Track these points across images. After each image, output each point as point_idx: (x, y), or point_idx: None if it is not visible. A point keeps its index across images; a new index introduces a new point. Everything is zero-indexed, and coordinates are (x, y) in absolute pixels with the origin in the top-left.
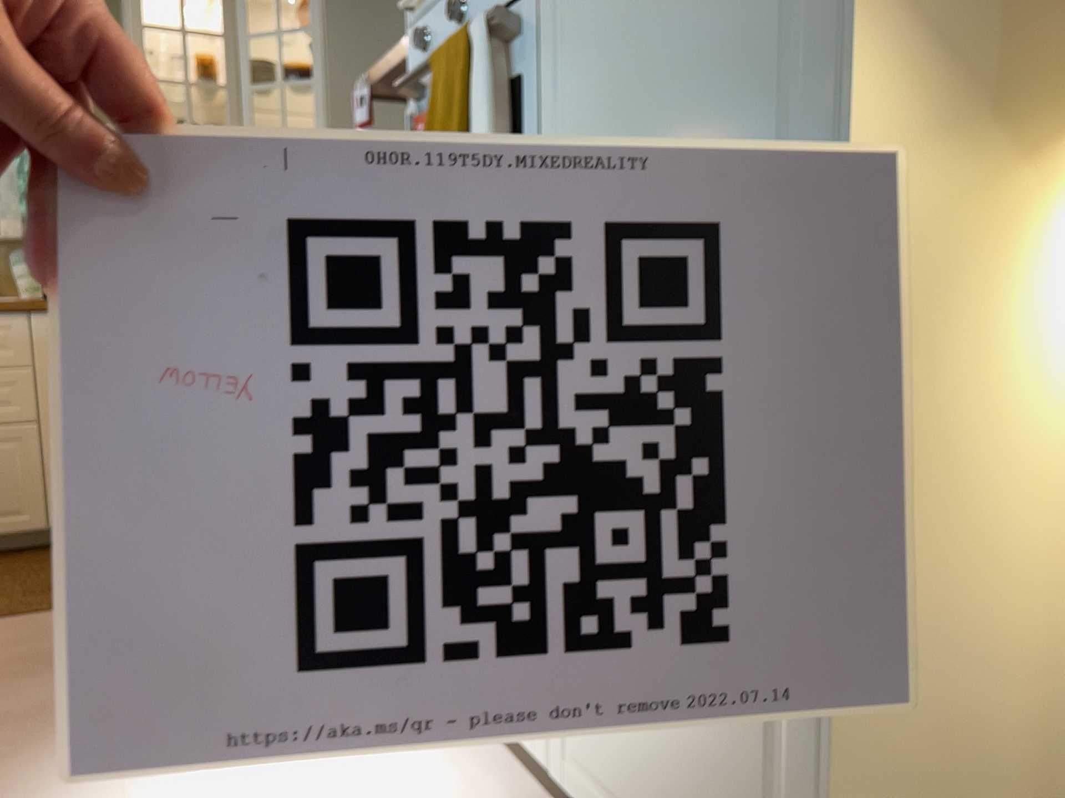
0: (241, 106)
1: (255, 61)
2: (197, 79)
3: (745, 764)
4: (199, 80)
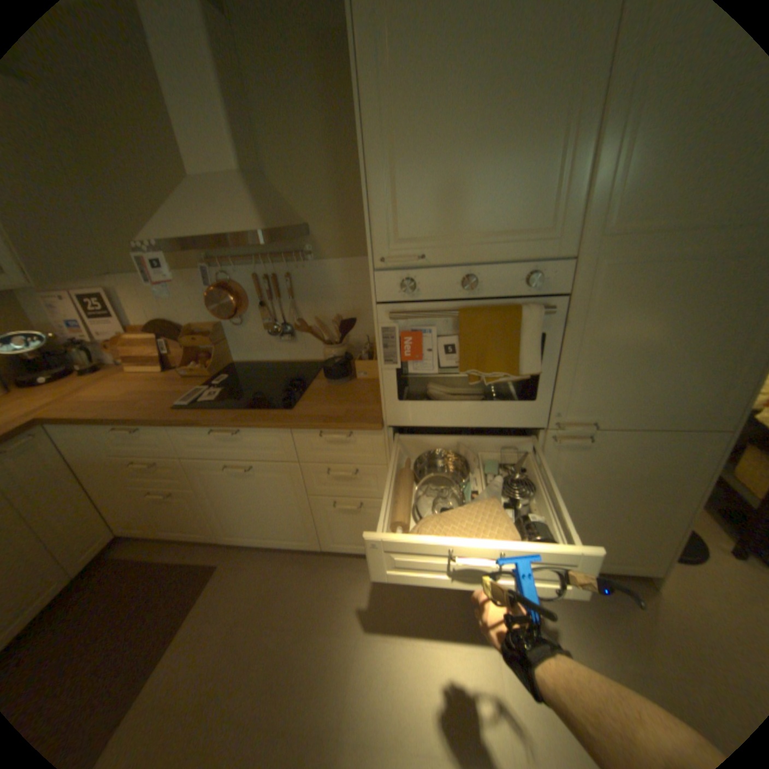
0: None
1: None
2: None
3: (646, 534)
4: None
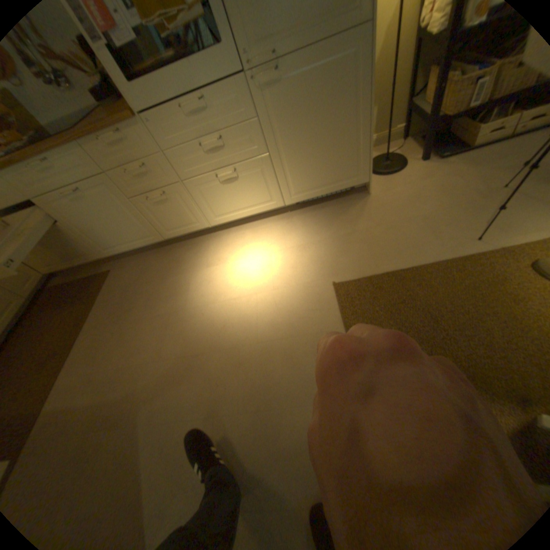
0: None
1: None
2: None
3: (346, 147)
4: None
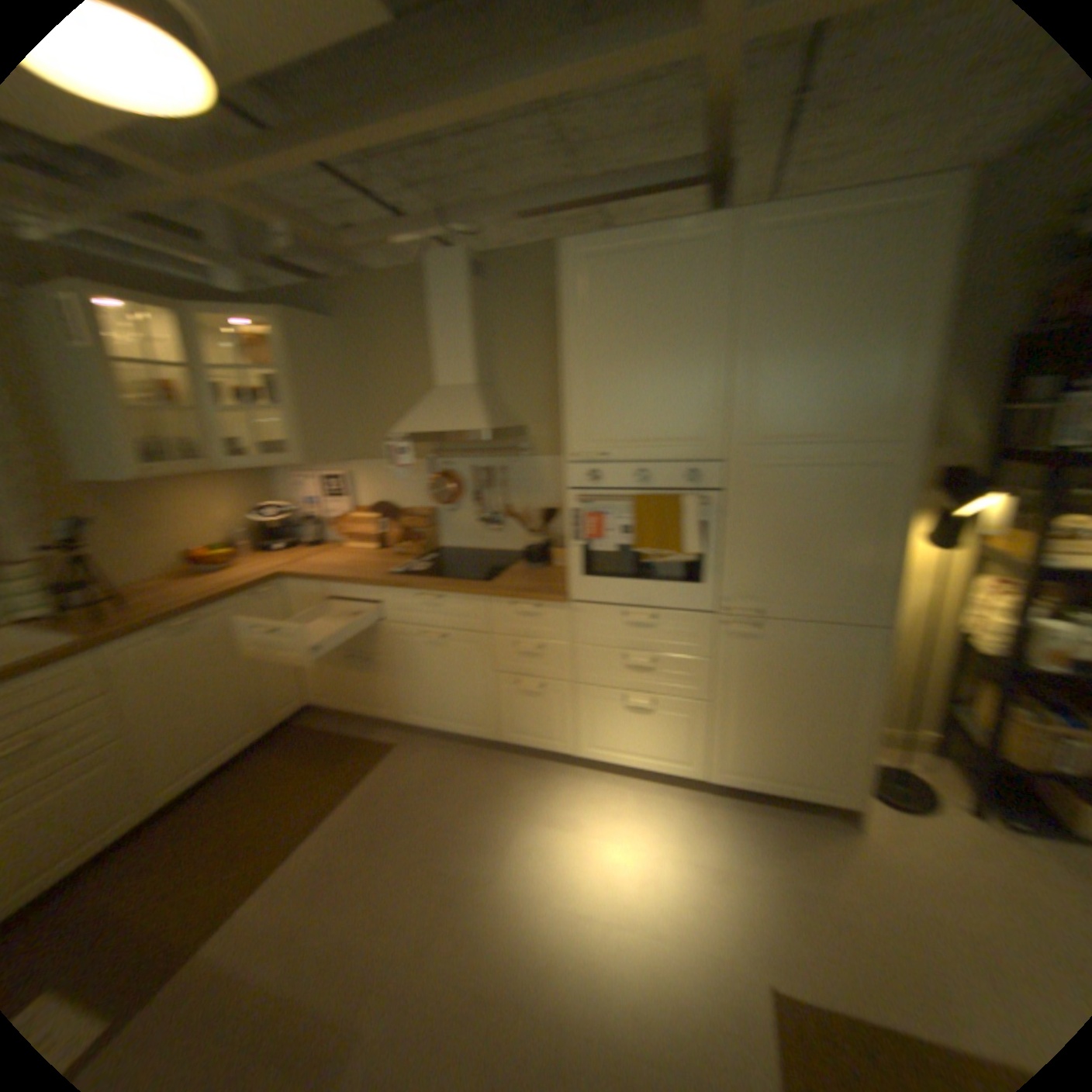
0: (196, 425)
1: (199, 386)
2: (148, 402)
3: (829, 746)
4: (151, 403)
